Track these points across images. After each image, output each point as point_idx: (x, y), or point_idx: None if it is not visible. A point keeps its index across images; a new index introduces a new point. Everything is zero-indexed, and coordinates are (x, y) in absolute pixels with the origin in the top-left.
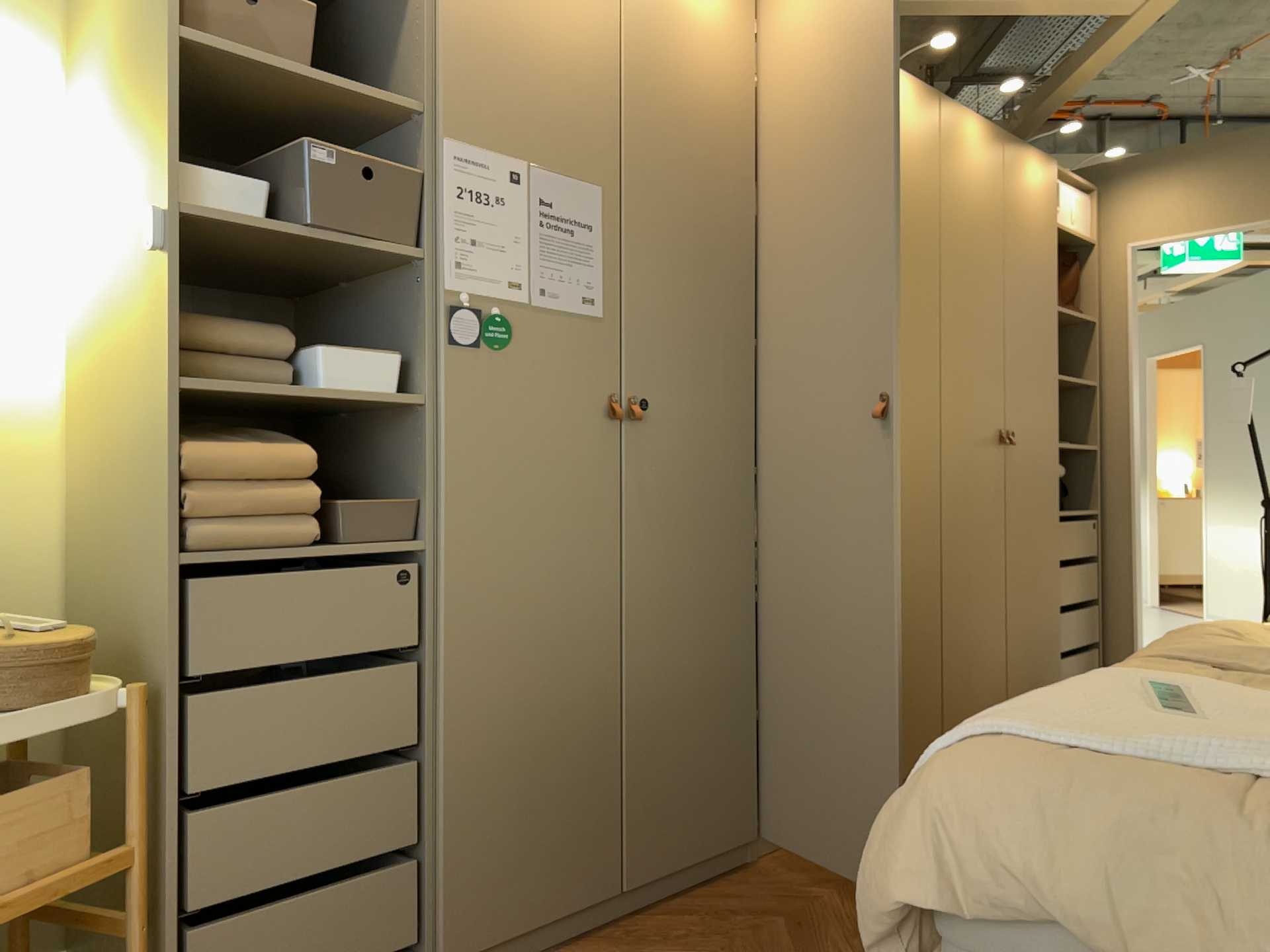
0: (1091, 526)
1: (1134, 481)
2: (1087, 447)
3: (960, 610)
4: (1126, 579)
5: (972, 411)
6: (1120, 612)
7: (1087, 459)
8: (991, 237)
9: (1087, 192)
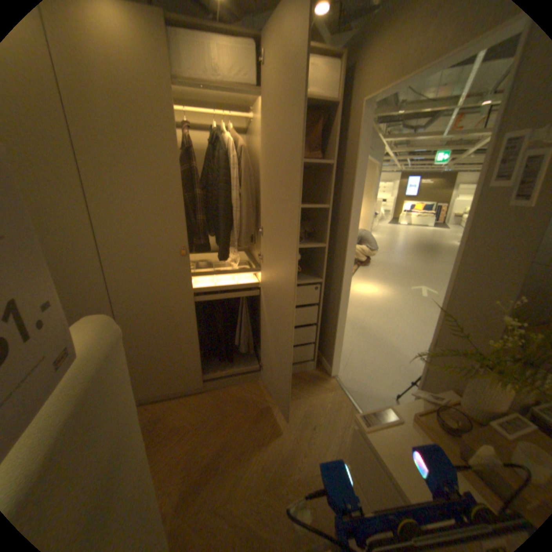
0: (310, 290)
1: (347, 268)
2: (323, 244)
3: (140, 342)
4: (338, 318)
5: (138, 240)
6: (334, 332)
7: (323, 251)
8: (148, 114)
9: (341, 55)
